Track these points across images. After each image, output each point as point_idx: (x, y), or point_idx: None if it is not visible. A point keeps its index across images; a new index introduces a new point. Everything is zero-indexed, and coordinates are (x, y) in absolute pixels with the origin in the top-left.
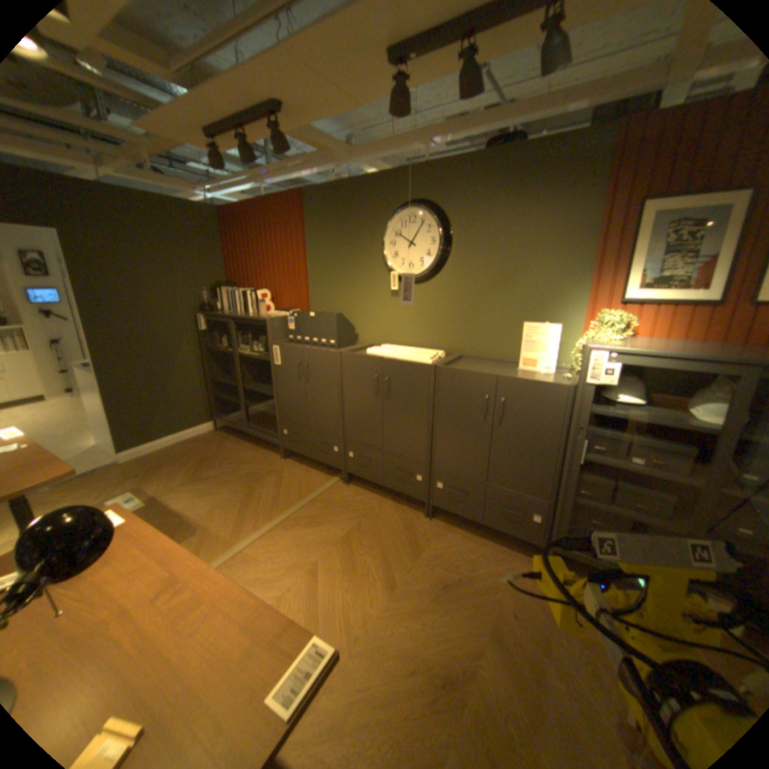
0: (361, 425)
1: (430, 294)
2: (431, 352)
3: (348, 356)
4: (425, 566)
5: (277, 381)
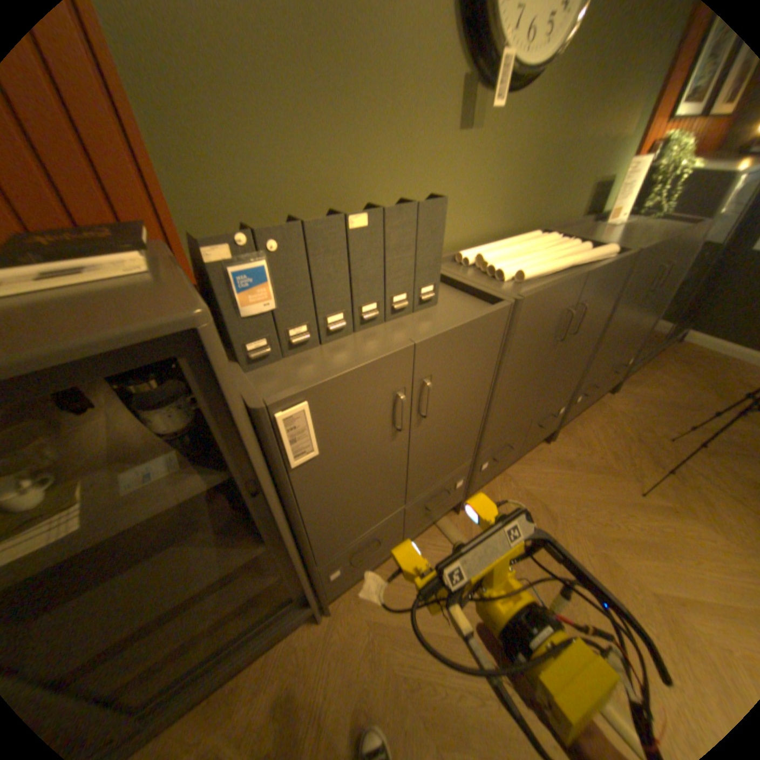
0: (515, 411)
1: (526, 117)
2: (553, 236)
3: (534, 299)
4: (632, 471)
5: (300, 506)
